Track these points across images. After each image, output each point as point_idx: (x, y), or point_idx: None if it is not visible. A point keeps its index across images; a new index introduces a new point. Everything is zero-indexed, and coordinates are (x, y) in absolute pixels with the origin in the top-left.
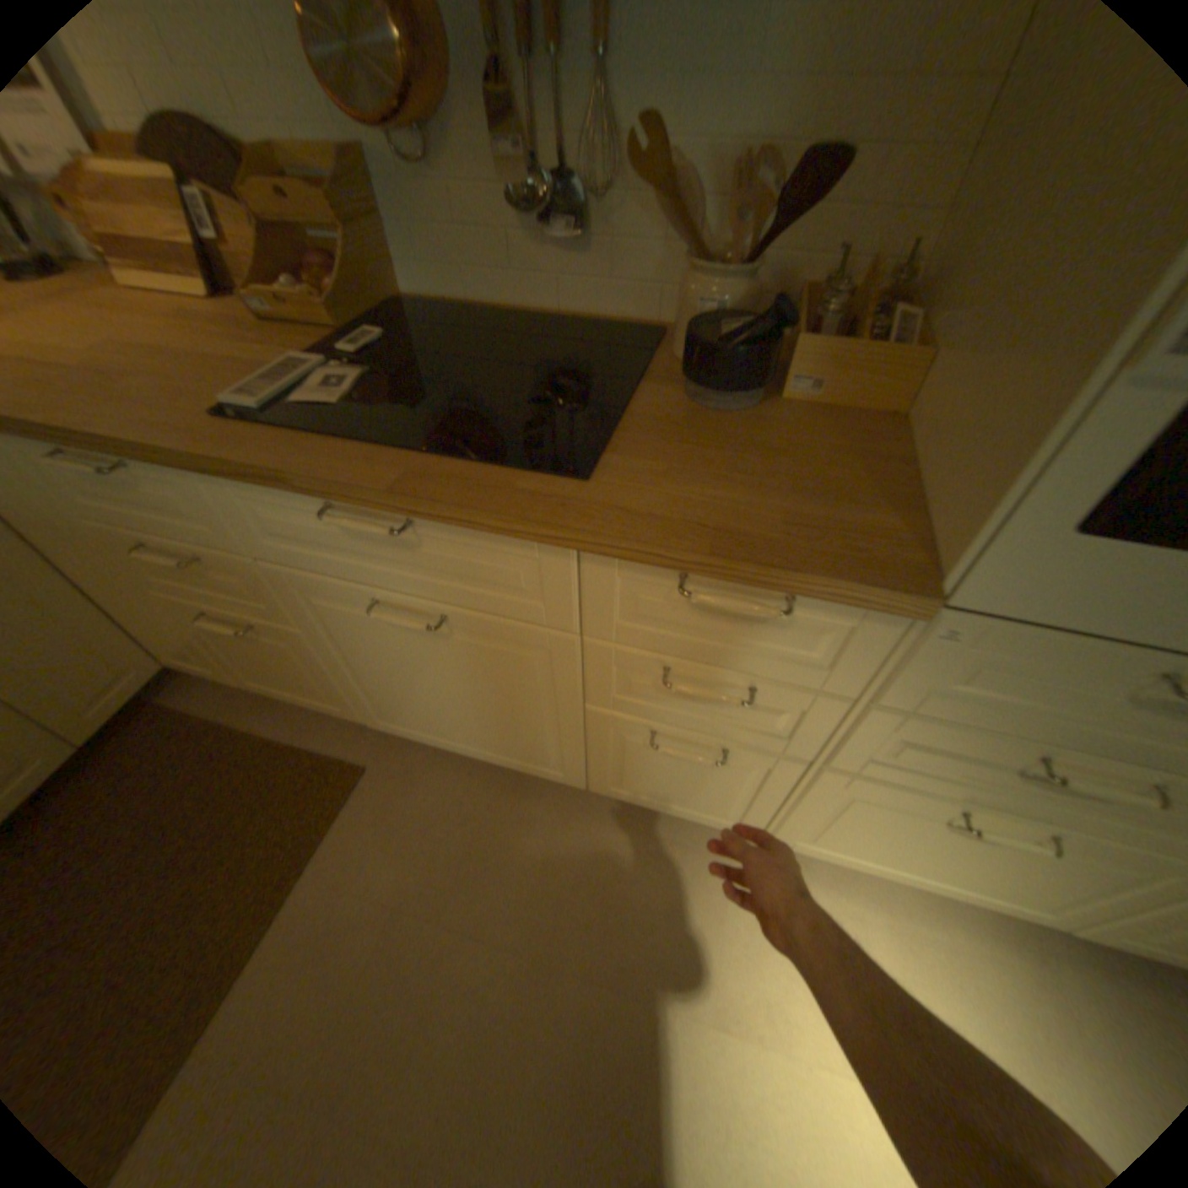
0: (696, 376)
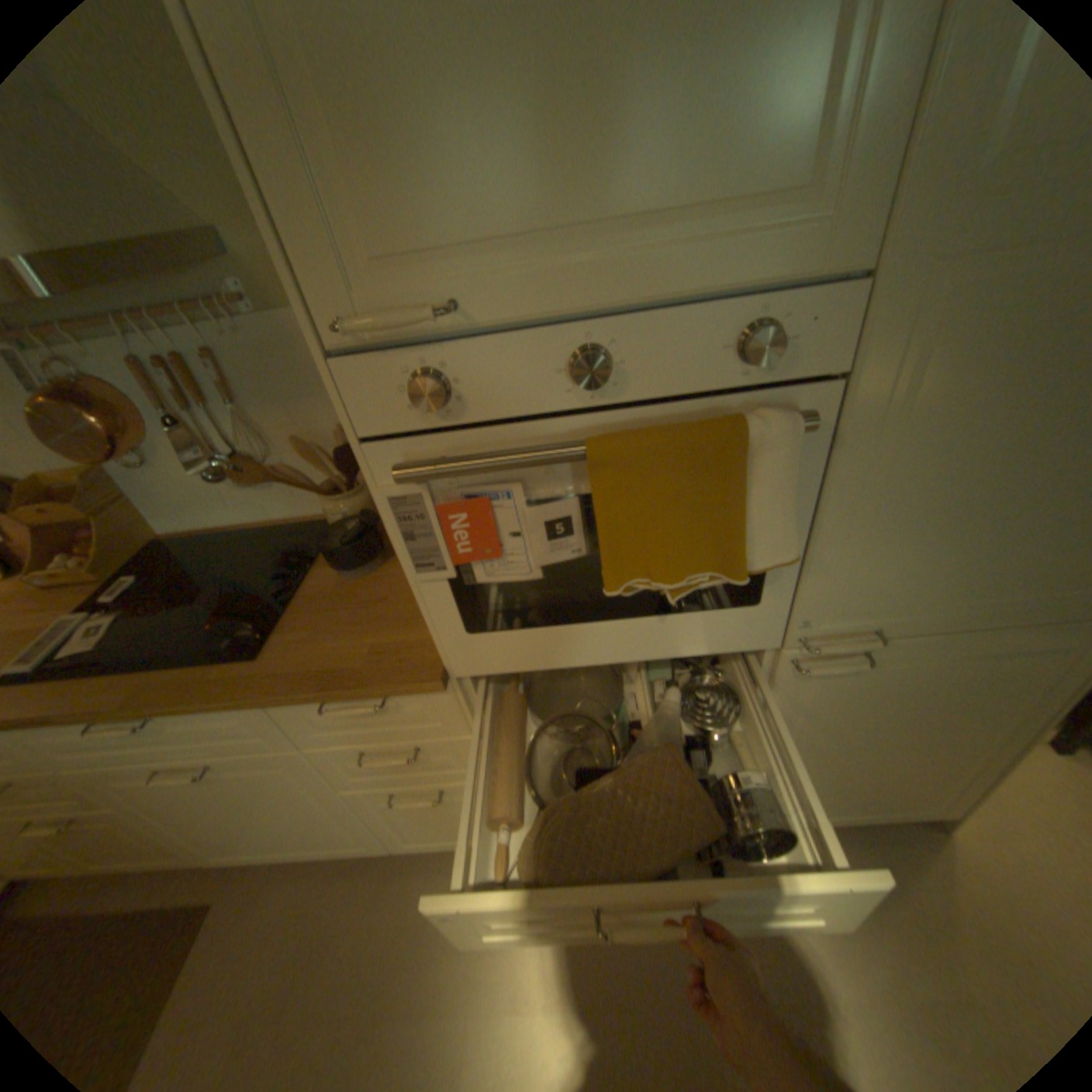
0: (331, 565)
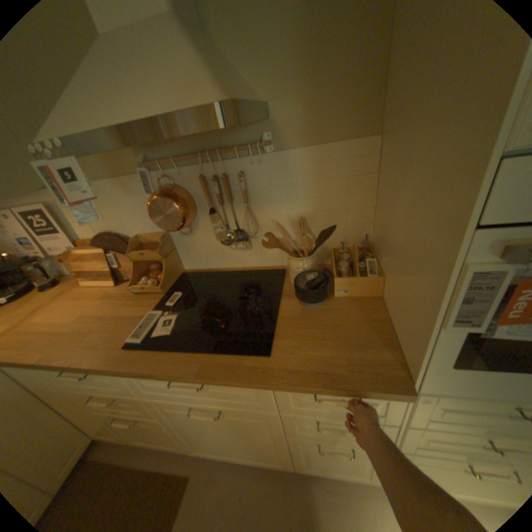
0: (301, 299)
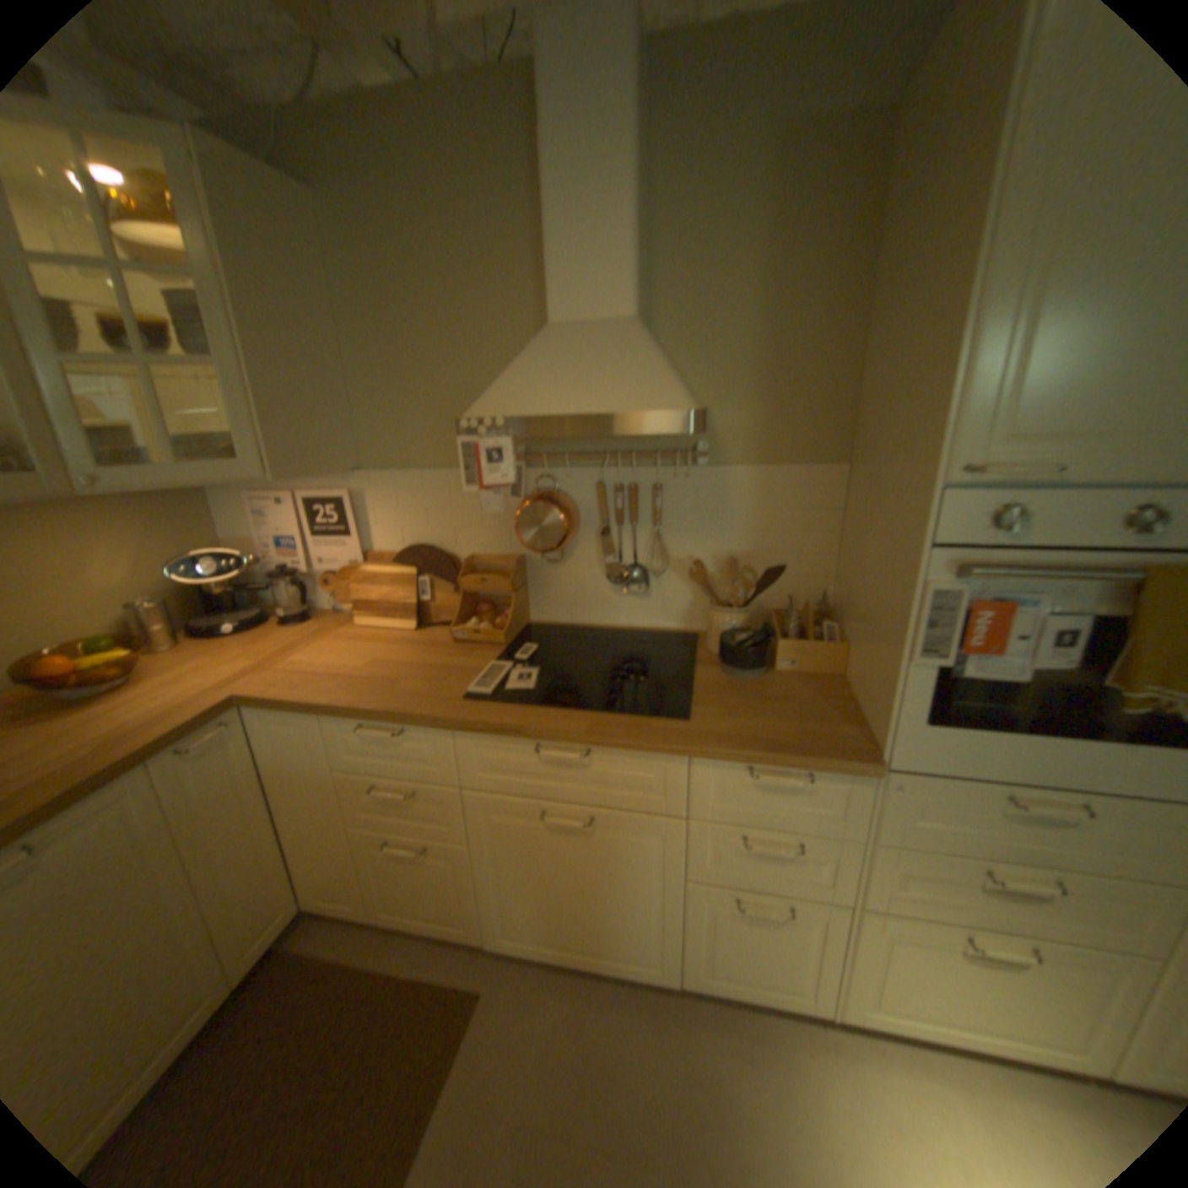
0: (729, 662)
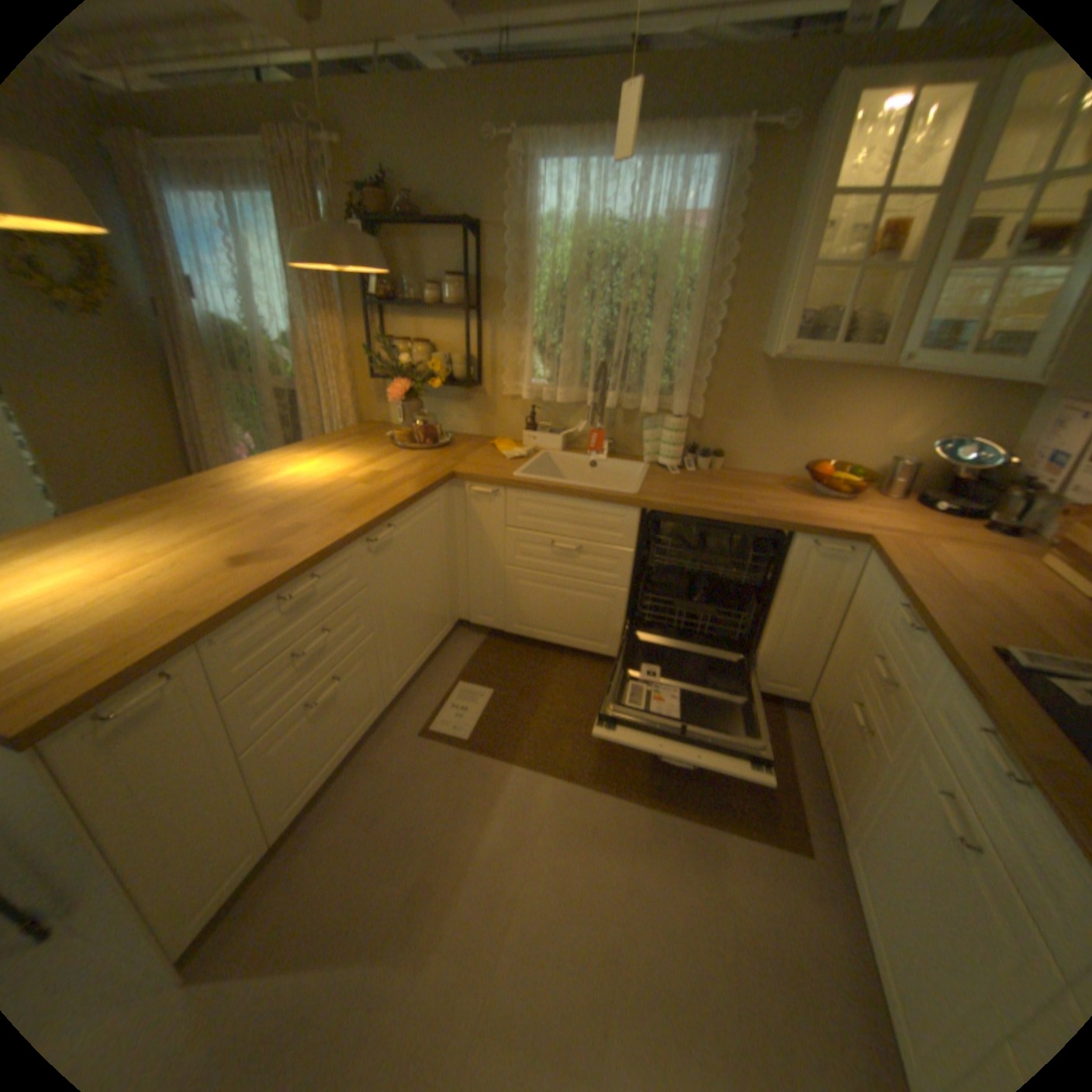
0: None
